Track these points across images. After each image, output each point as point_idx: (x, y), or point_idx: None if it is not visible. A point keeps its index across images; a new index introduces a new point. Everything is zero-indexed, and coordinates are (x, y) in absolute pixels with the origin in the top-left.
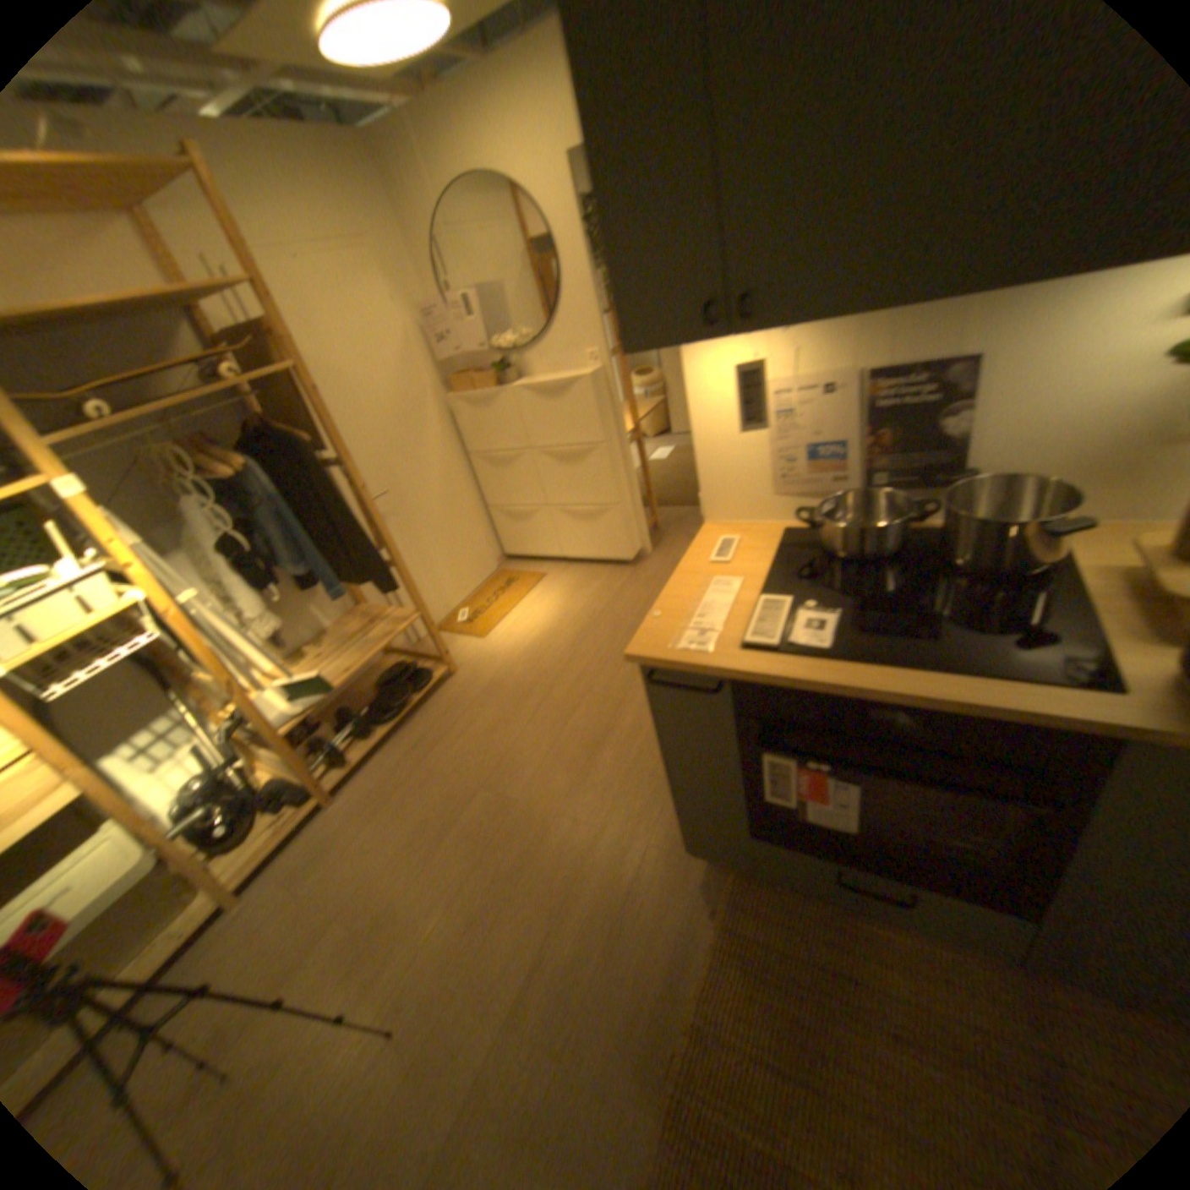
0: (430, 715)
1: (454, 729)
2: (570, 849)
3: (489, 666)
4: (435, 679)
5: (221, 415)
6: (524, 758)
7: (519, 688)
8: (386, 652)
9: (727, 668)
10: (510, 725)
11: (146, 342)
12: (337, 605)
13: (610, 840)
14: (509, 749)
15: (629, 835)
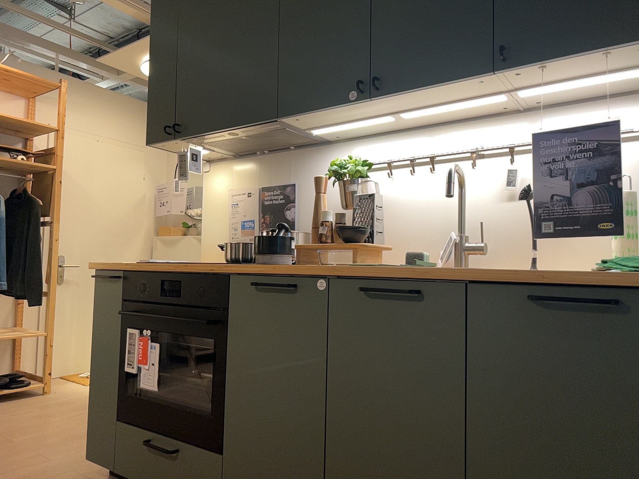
0: (8, 404)
1: (15, 411)
2: (22, 463)
3: (75, 394)
4: (31, 386)
5: (12, 186)
6: (44, 428)
7: (81, 405)
8: (15, 370)
9: (125, 267)
10: (54, 416)
11: (1, 144)
12: (3, 317)
13: (52, 464)
14: (39, 424)
15: (67, 465)
